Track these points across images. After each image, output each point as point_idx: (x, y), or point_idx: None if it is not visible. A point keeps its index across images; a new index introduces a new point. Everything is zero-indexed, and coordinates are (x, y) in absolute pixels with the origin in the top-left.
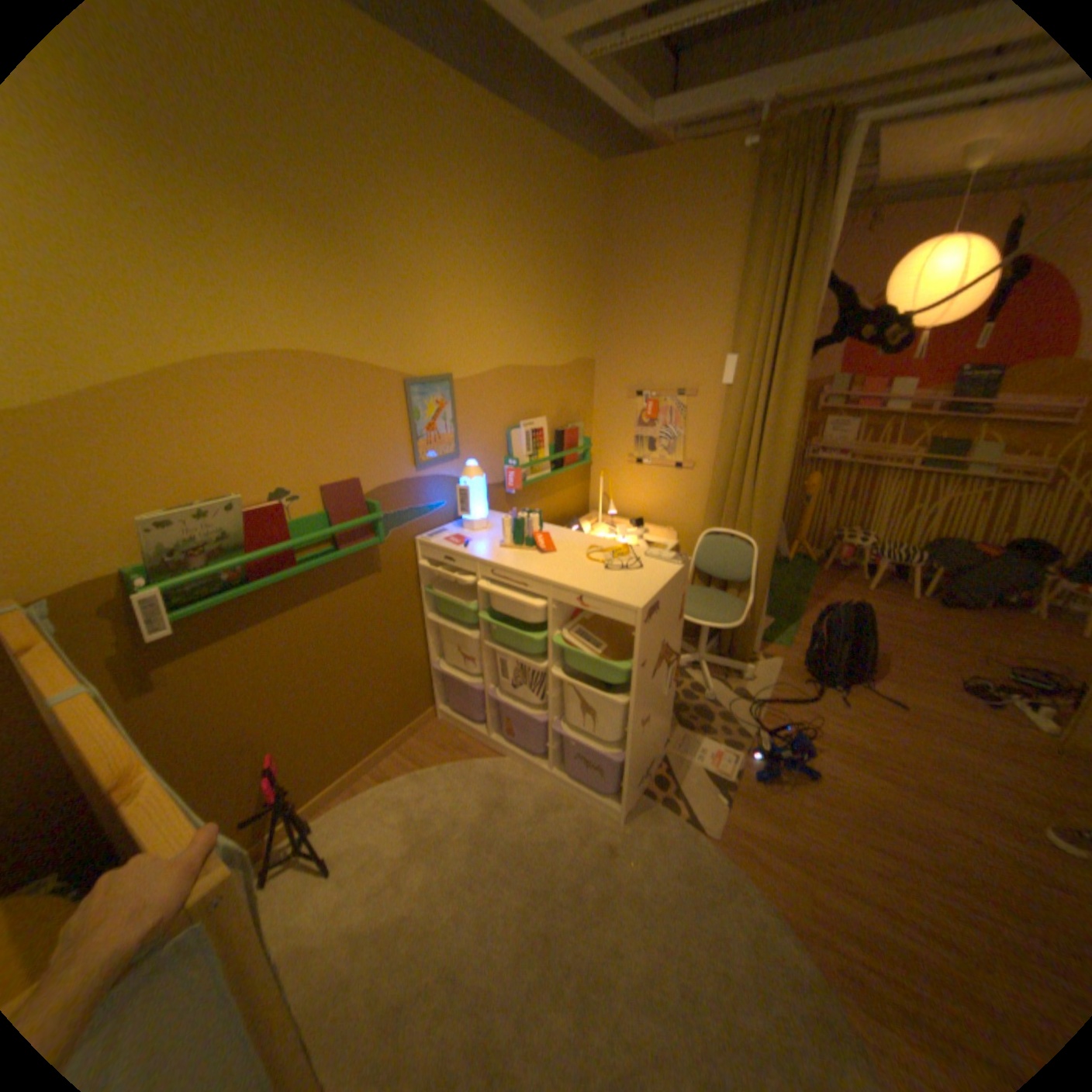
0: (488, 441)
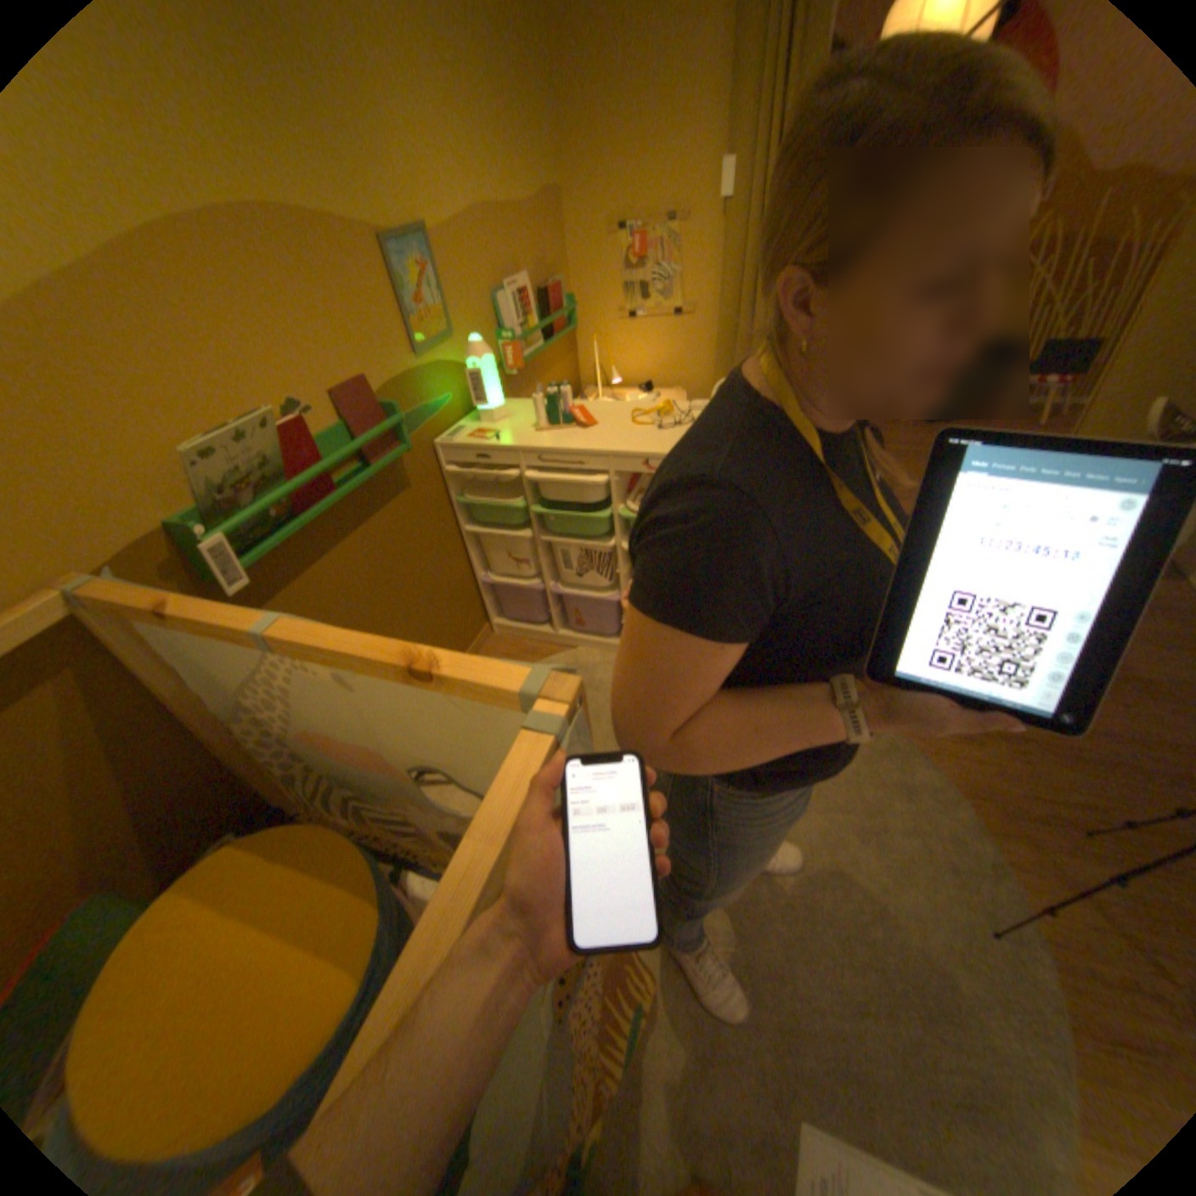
0: (475, 310)
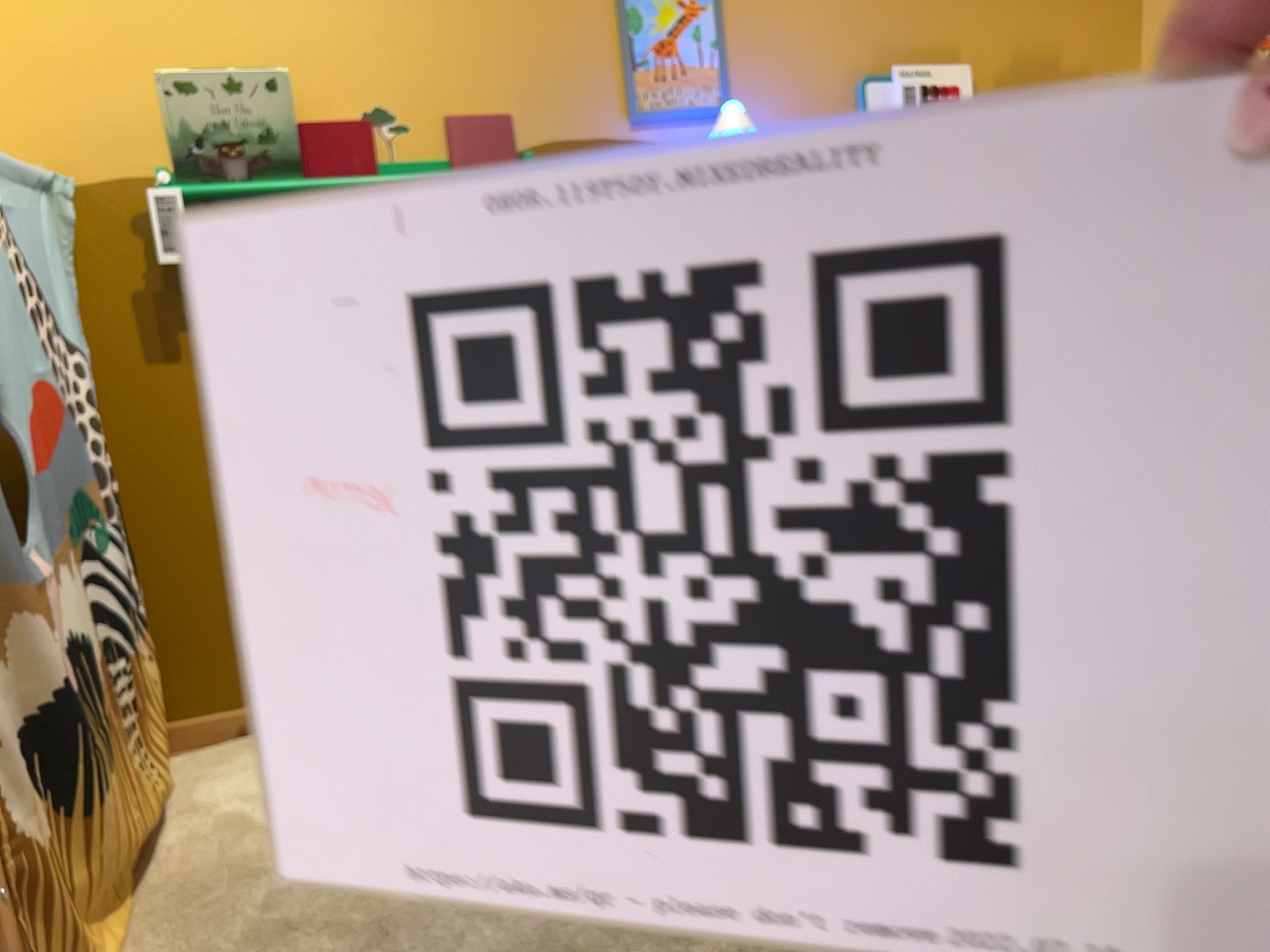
0: (807, 97)
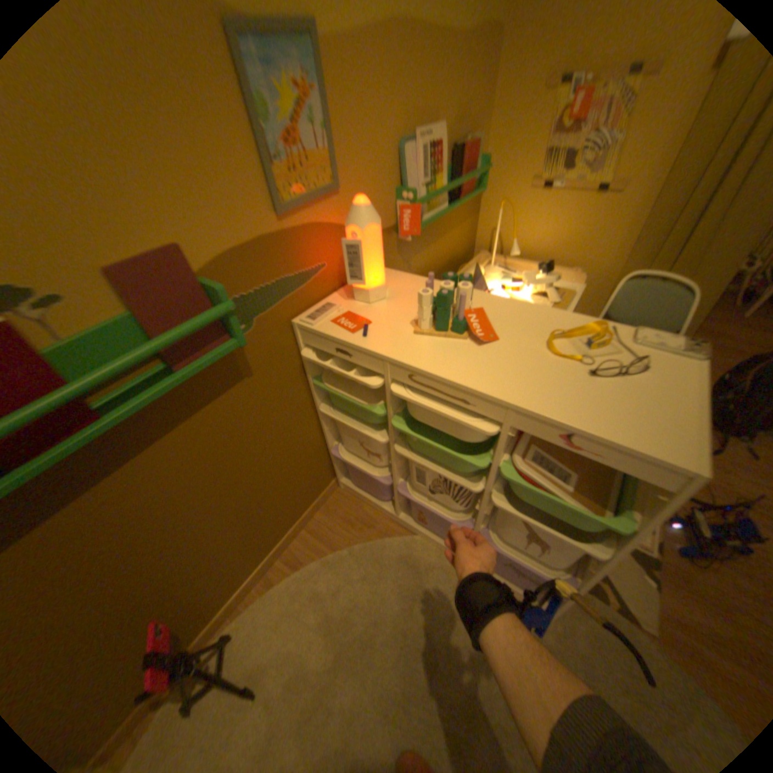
0: (377, 162)
